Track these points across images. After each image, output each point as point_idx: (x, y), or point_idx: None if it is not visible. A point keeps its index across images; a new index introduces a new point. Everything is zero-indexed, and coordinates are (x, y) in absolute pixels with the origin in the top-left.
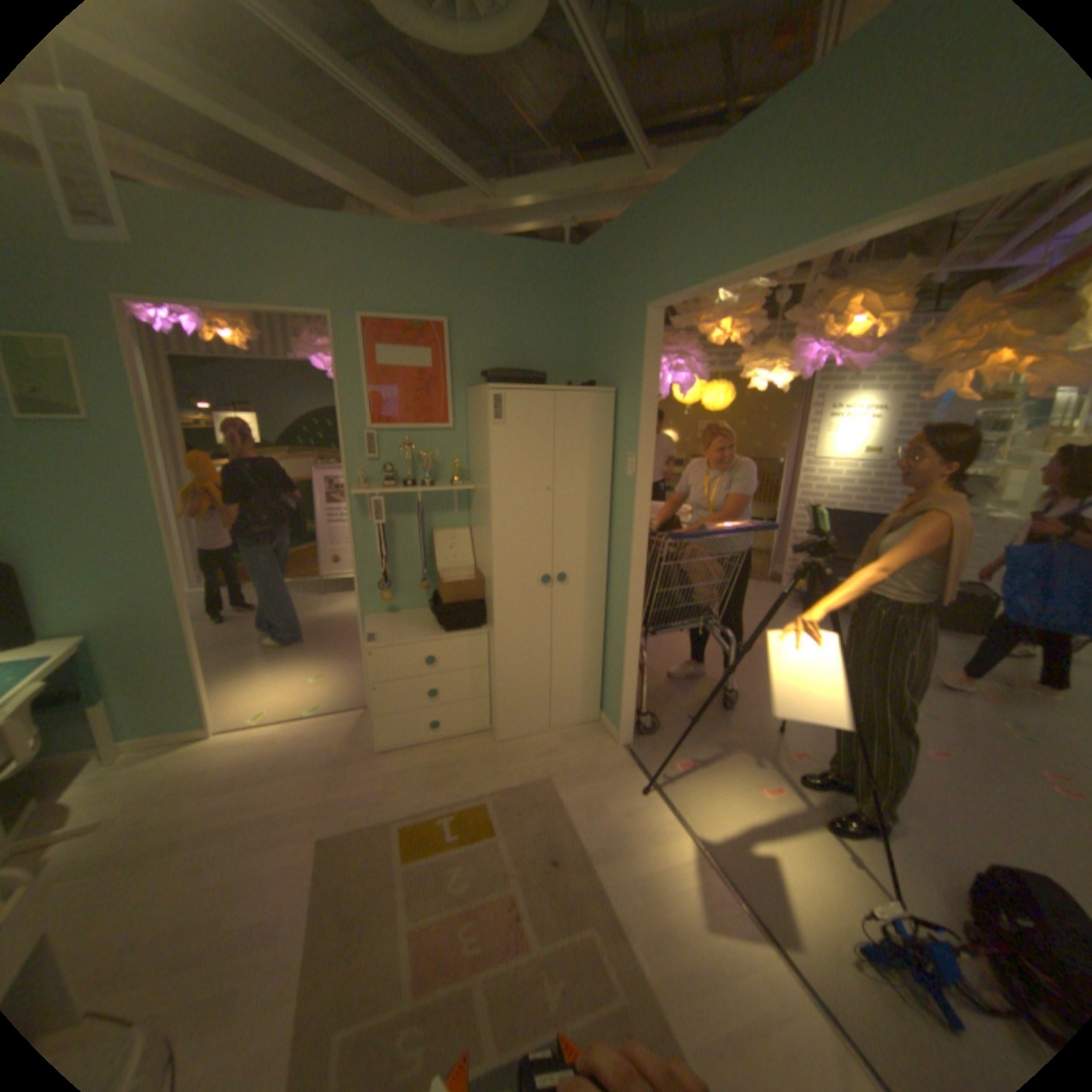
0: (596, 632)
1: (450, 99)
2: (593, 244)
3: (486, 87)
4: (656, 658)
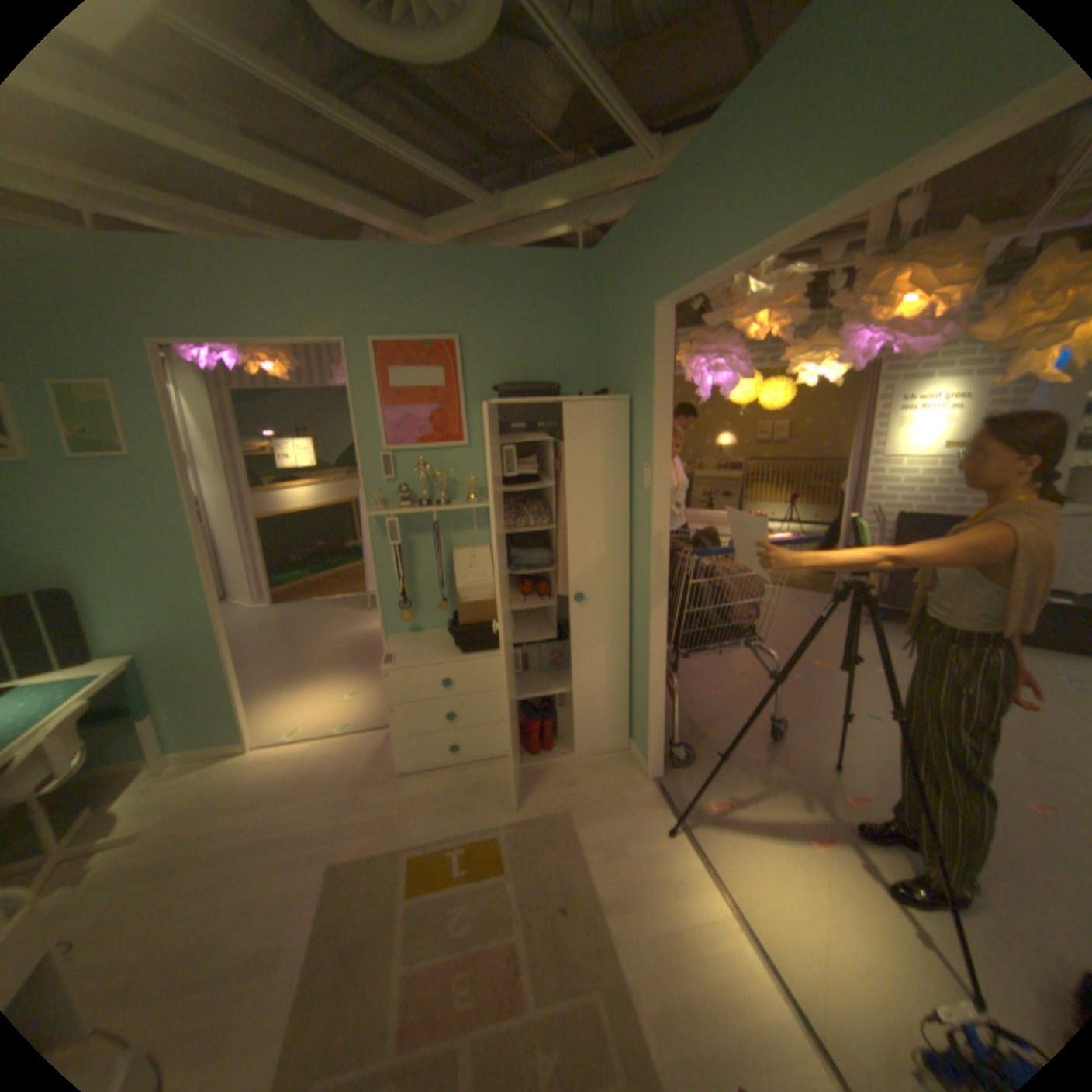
0: (622, 654)
1: (459, 117)
2: (606, 245)
3: (491, 99)
4: (700, 679)
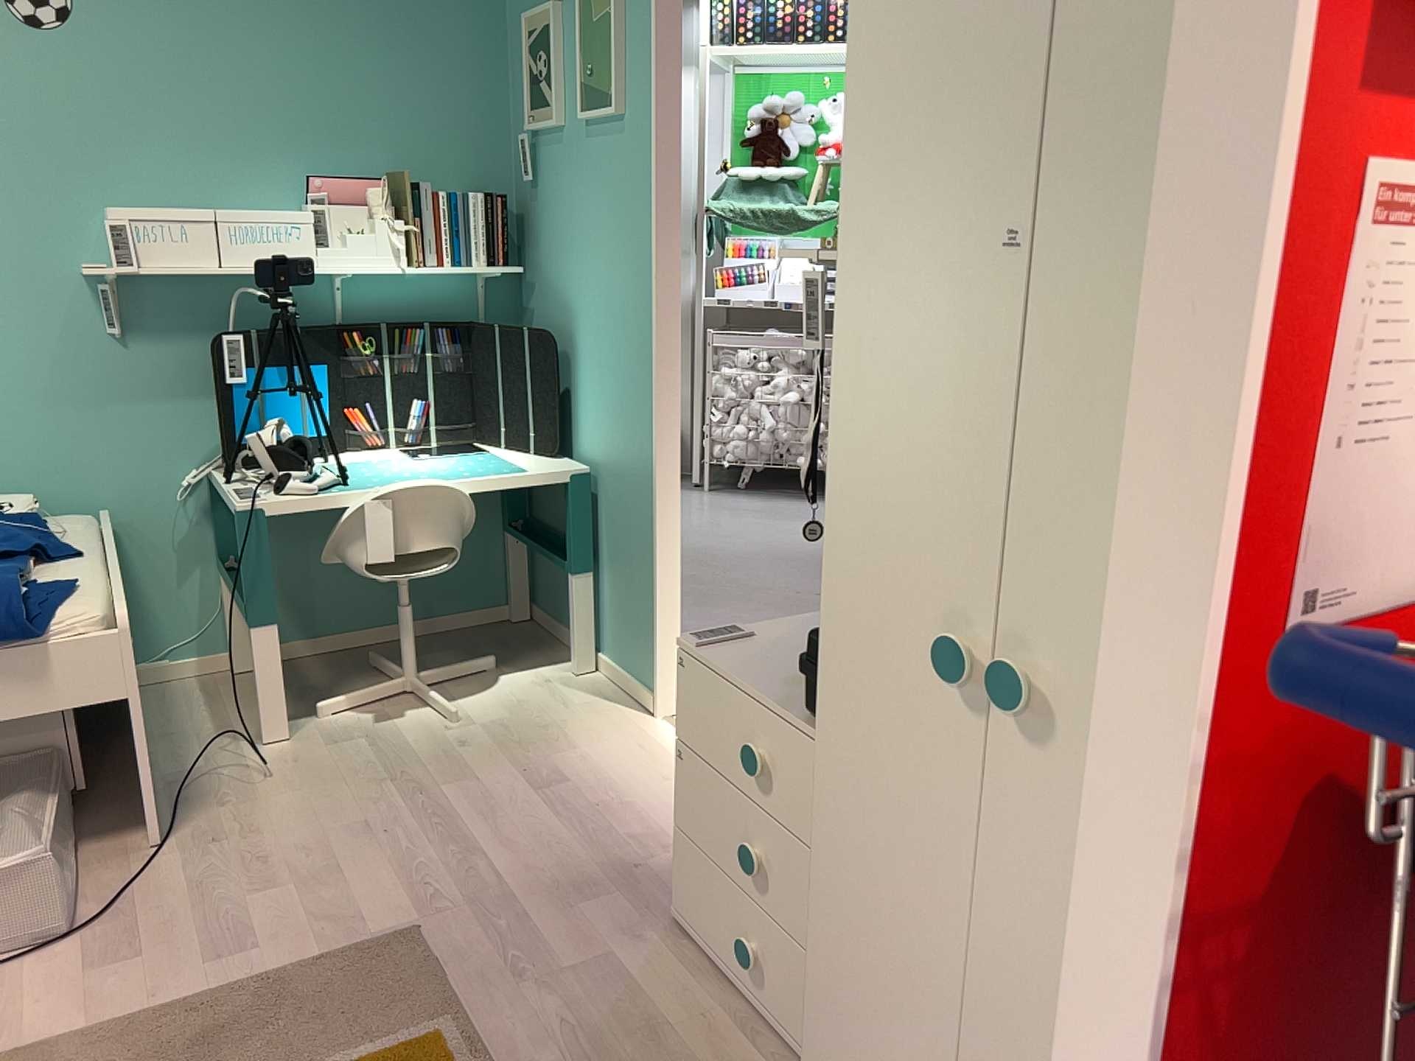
0: None
1: None
2: None
3: None
4: None
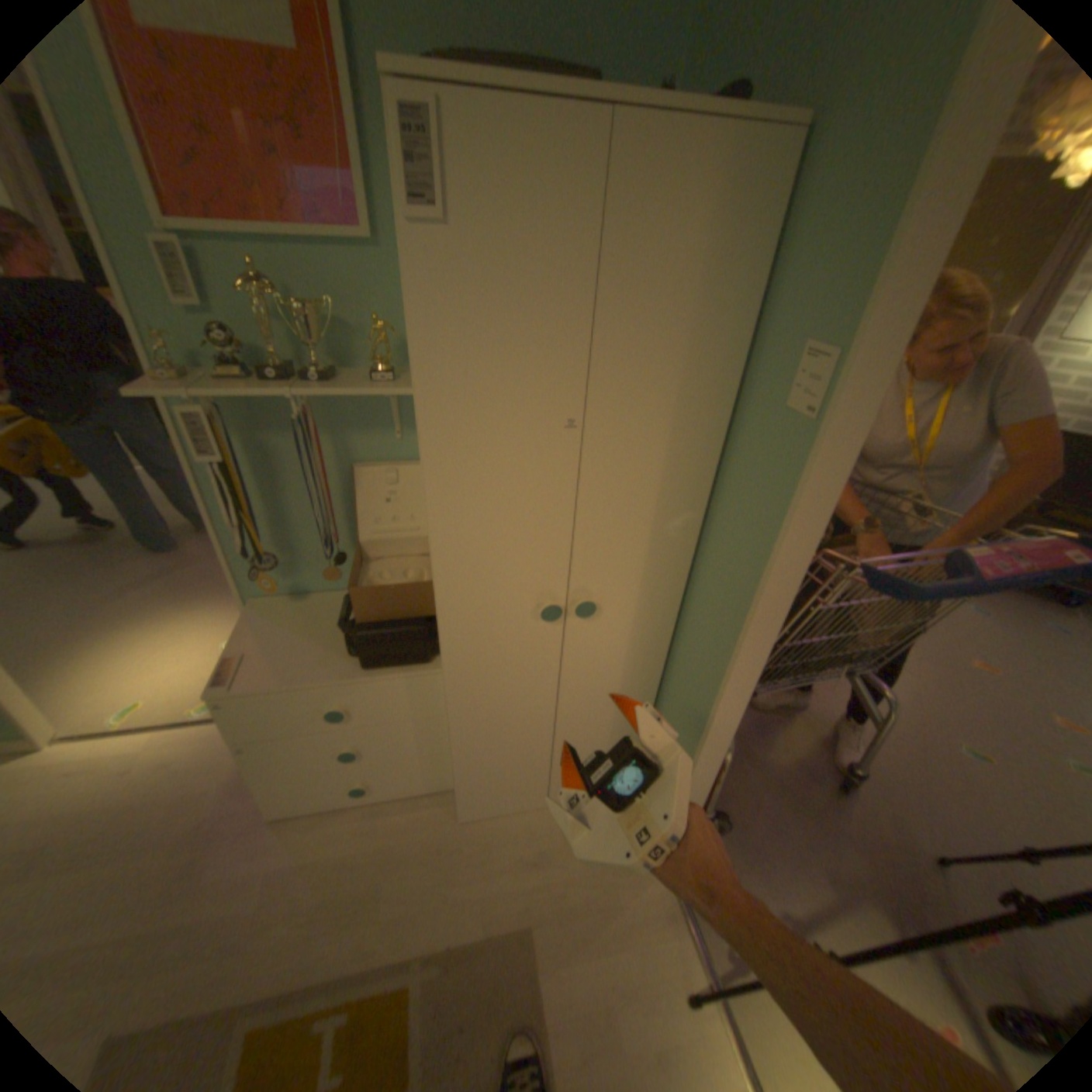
0: (648, 688)
1: None
2: None
3: None
4: None
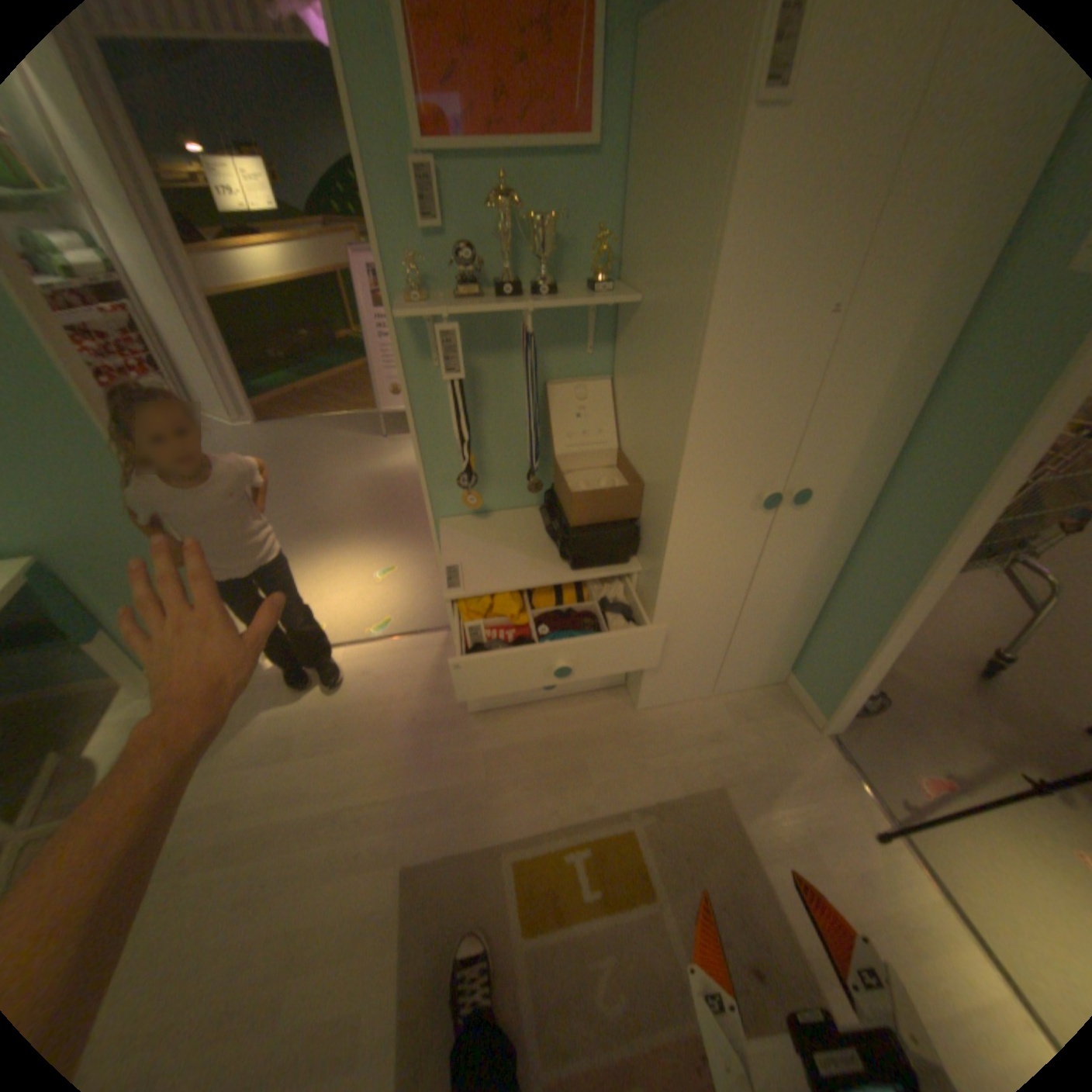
0: (828, 577)
1: None
2: None
3: None
4: None
